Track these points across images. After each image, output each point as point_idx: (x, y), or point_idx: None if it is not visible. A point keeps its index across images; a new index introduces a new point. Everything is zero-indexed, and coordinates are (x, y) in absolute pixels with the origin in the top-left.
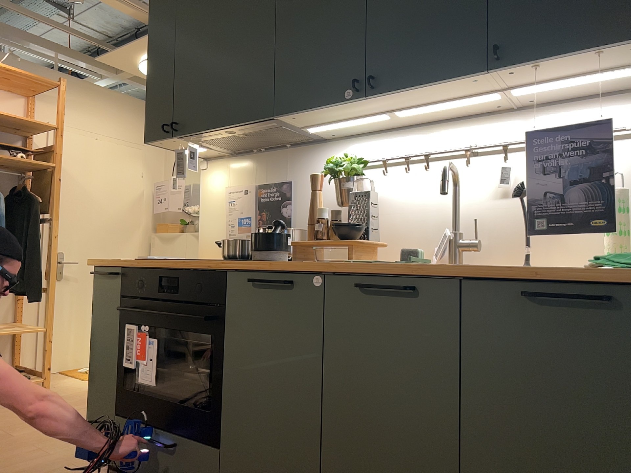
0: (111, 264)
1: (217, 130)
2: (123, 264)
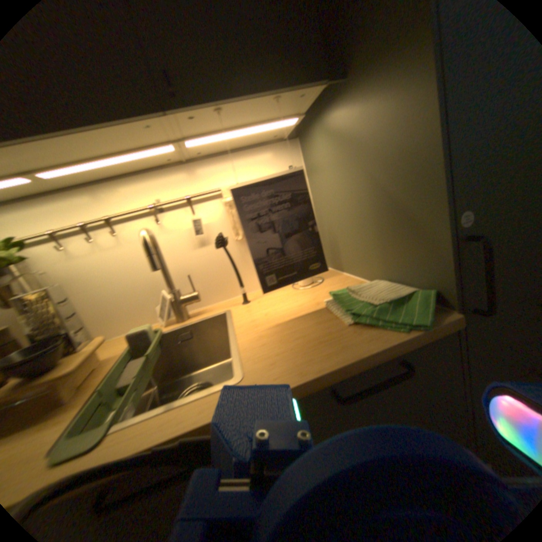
0: None
1: None
2: None
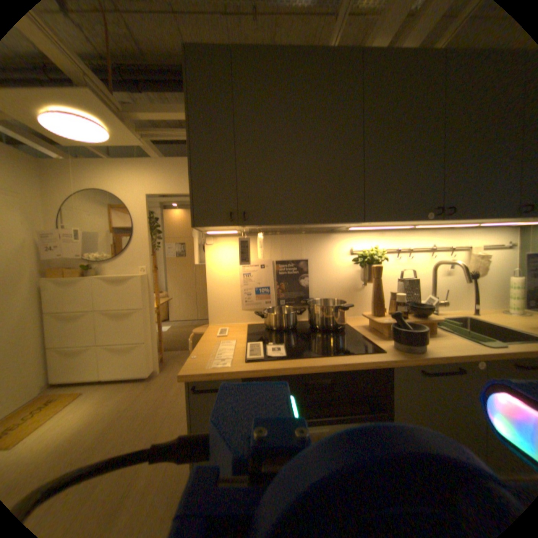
0: (225, 375)
1: (293, 224)
2: (241, 372)
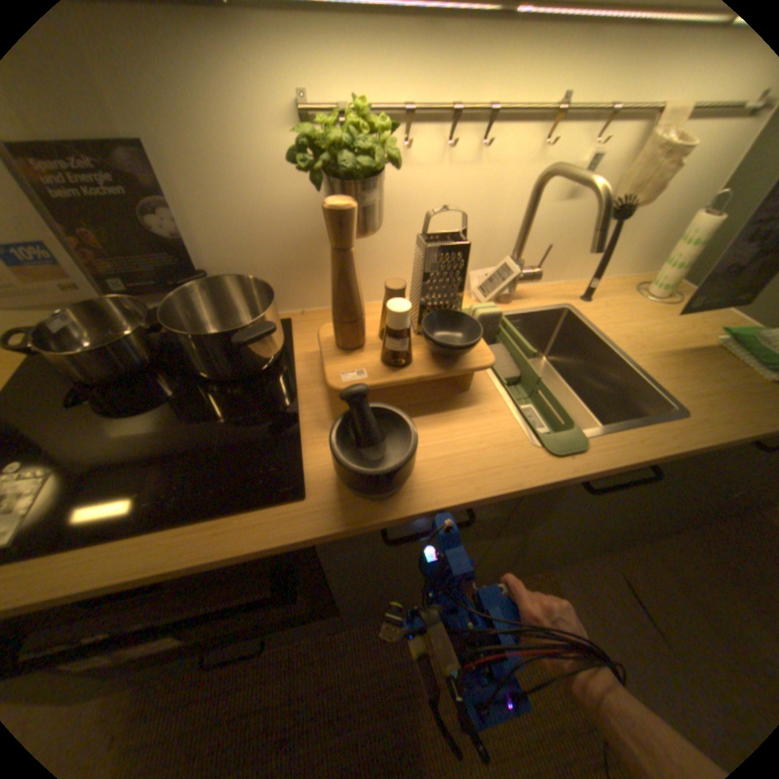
0: None
1: None
2: None
